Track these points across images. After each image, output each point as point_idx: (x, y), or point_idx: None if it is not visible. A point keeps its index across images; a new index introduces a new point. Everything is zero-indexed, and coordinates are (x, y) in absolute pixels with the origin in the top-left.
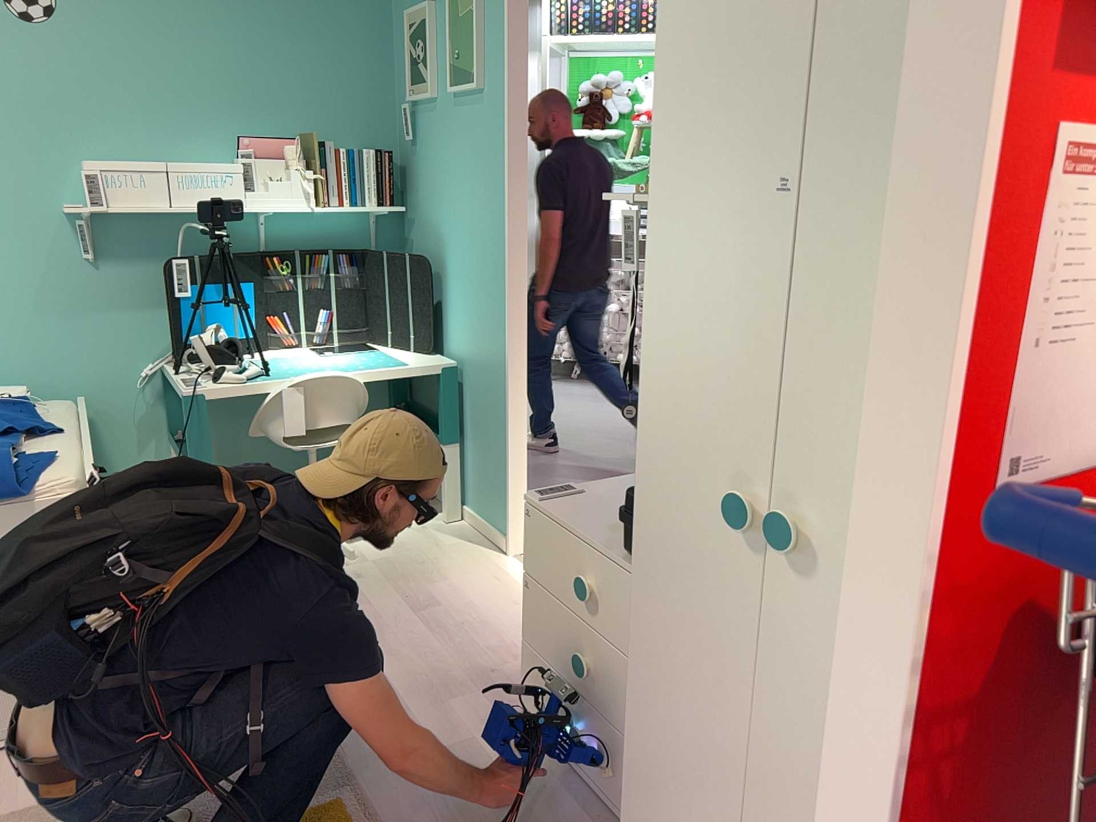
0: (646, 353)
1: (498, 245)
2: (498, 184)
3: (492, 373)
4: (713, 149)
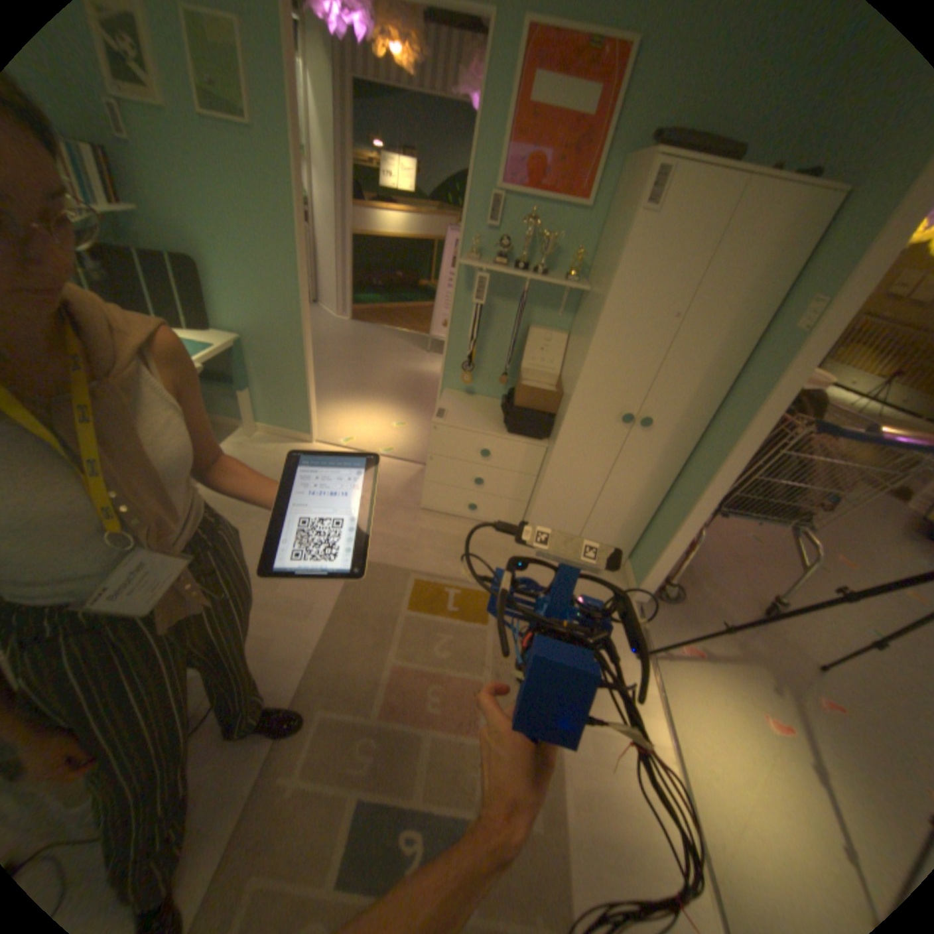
0: (584, 368)
1: (286, 259)
2: (282, 213)
3: (284, 343)
4: (645, 299)
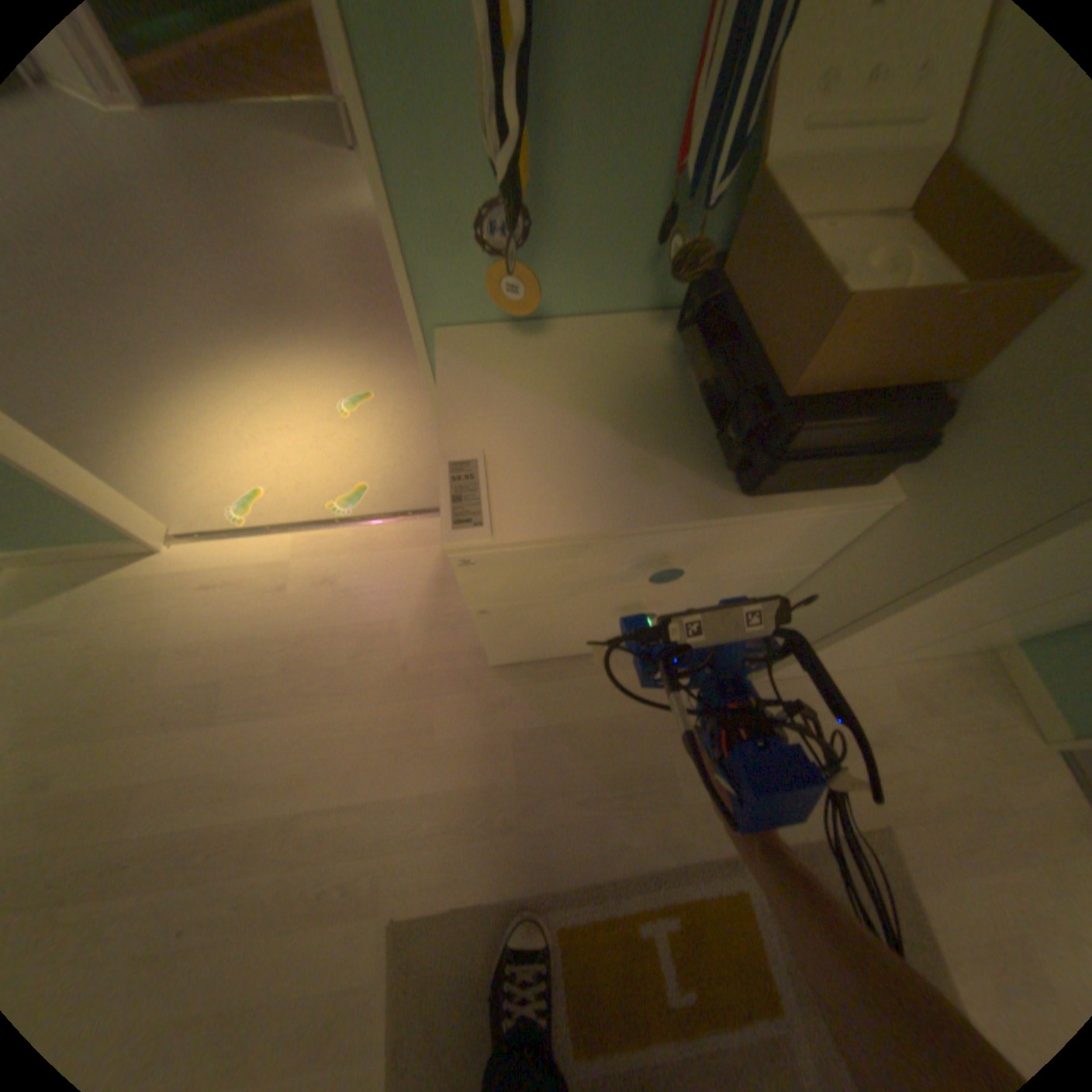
0: None
1: None
2: None
3: None
4: None
